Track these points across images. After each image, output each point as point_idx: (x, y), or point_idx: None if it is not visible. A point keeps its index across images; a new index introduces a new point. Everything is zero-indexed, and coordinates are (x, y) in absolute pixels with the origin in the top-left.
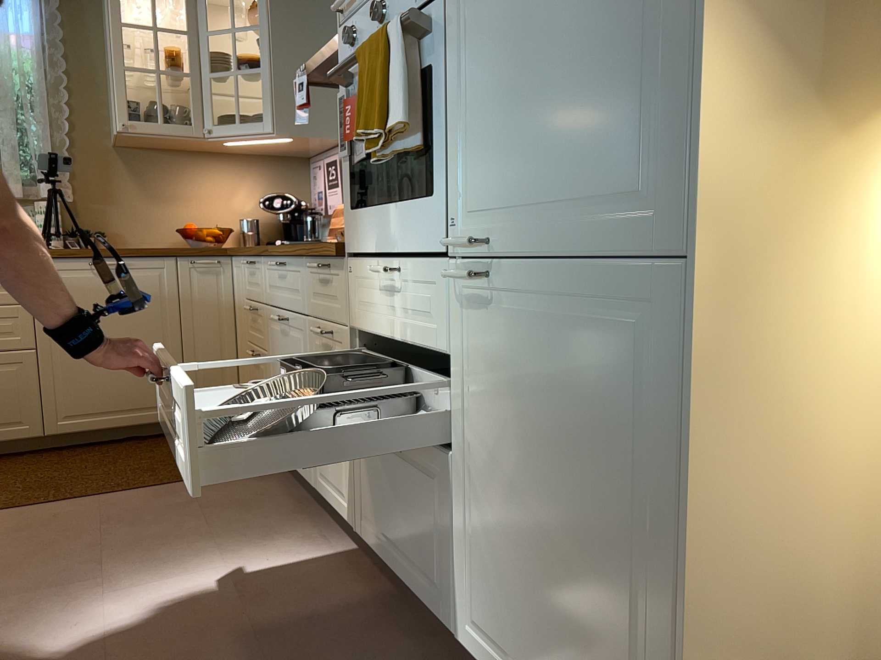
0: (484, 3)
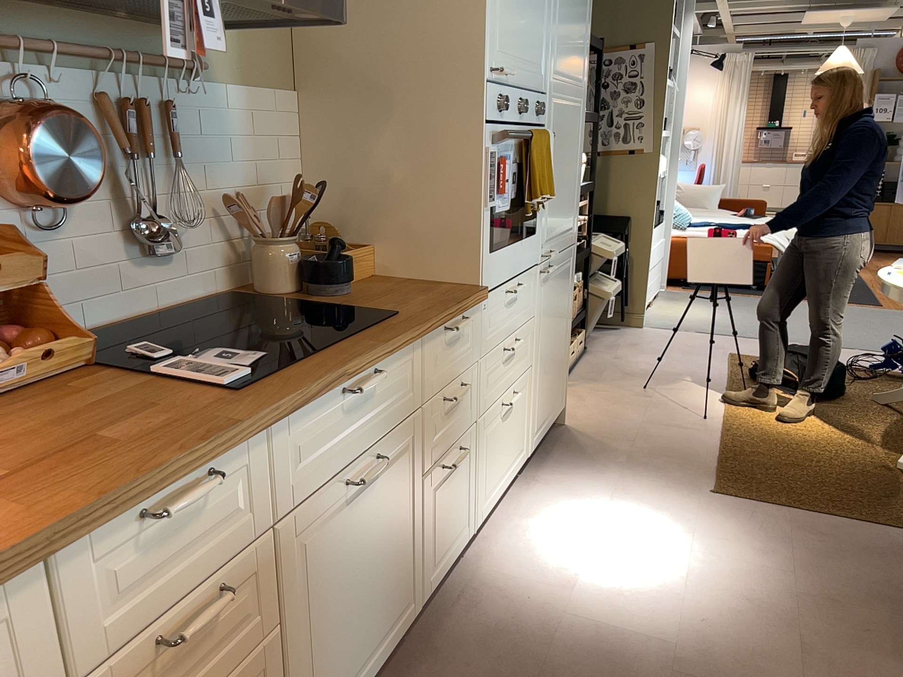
0: (554, 145)
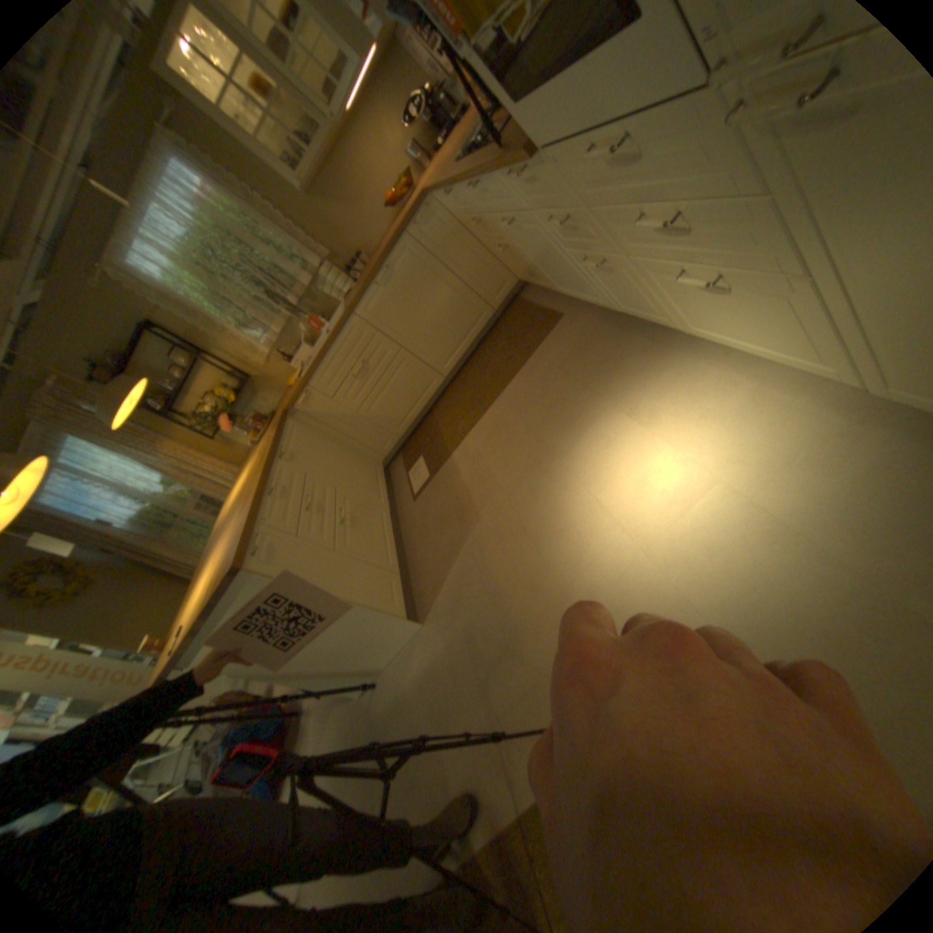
0: None
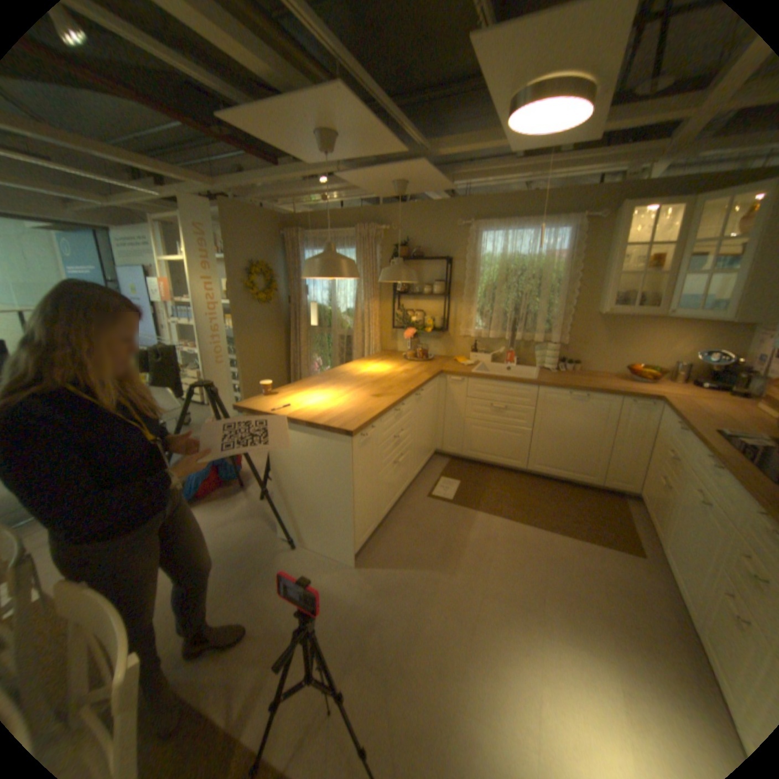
0: None
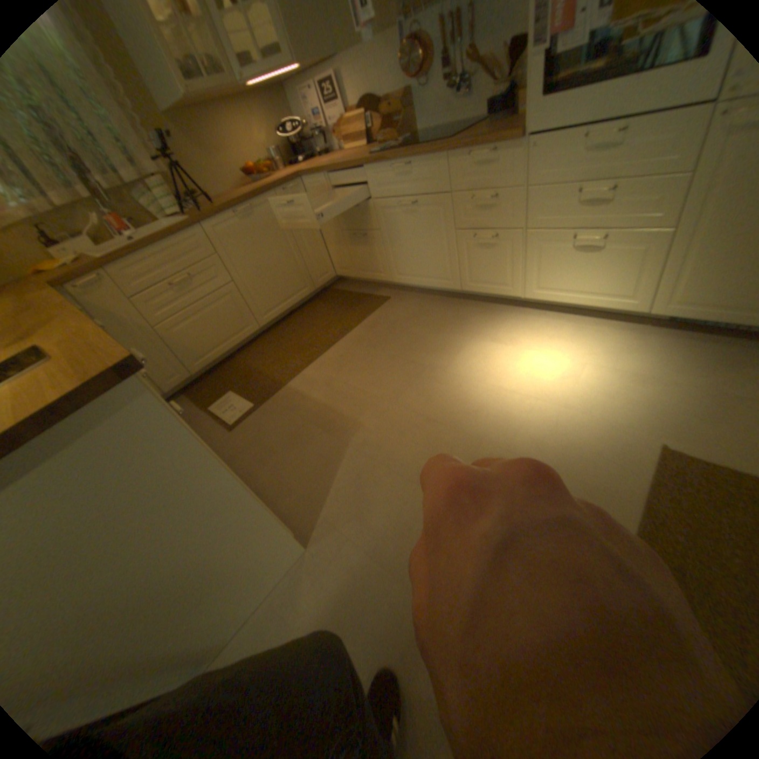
0: None
